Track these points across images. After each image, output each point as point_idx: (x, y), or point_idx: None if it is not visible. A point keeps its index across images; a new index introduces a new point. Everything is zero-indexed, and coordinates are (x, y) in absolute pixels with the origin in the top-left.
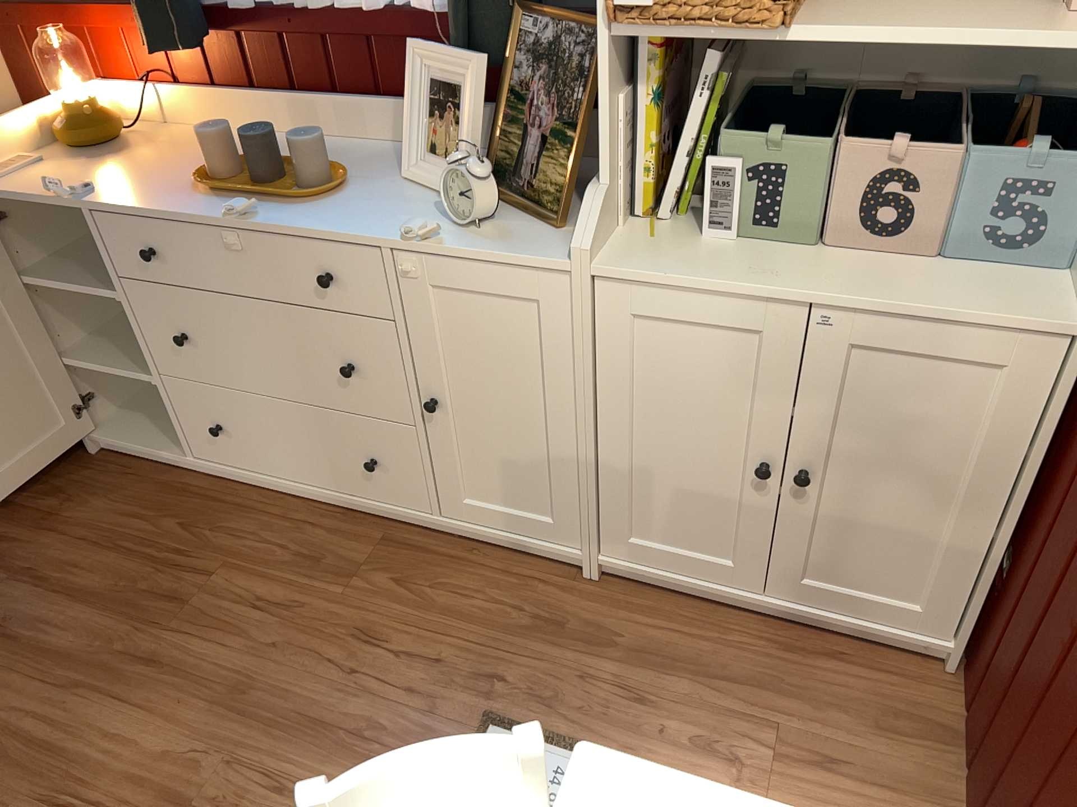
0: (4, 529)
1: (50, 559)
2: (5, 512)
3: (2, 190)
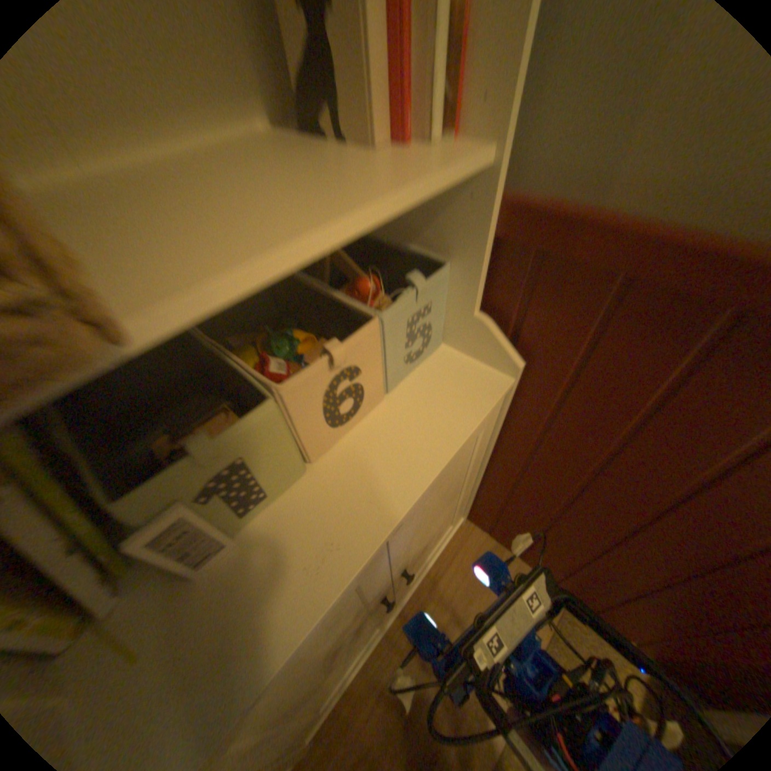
0: None
1: None
2: None
3: None
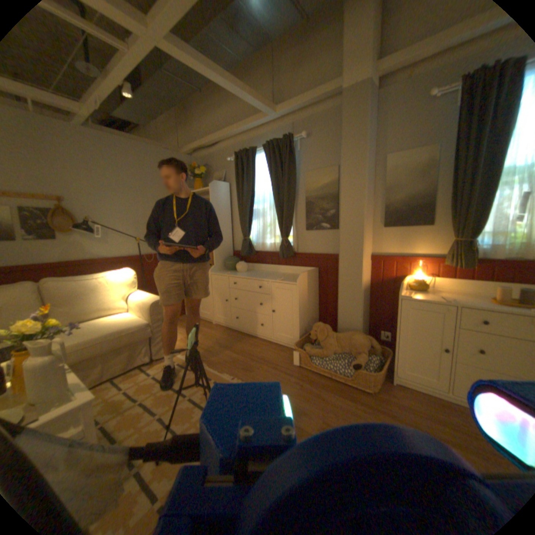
0: (381, 407)
1: (414, 425)
2: (375, 400)
3: (412, 296)
